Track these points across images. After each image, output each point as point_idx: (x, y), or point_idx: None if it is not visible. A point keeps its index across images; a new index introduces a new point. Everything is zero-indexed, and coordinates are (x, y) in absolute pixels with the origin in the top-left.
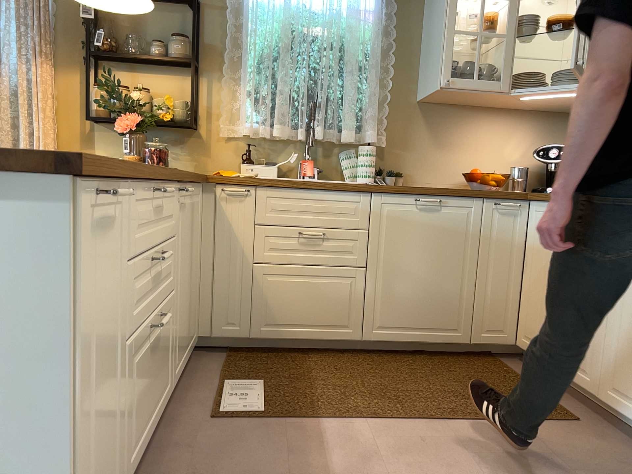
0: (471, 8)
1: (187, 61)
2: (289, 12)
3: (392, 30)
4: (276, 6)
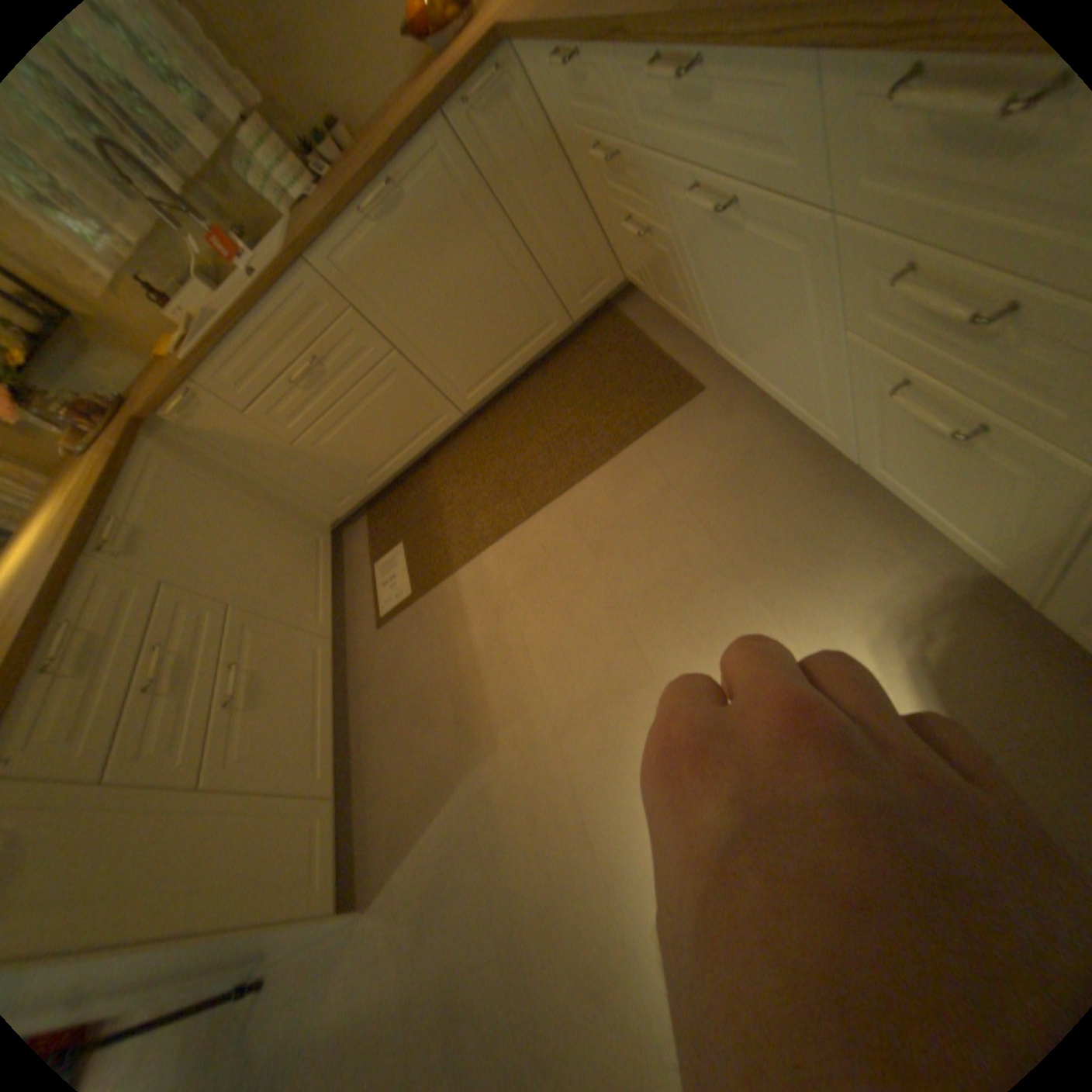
0: None
1: None
2: None
3: None
4: None
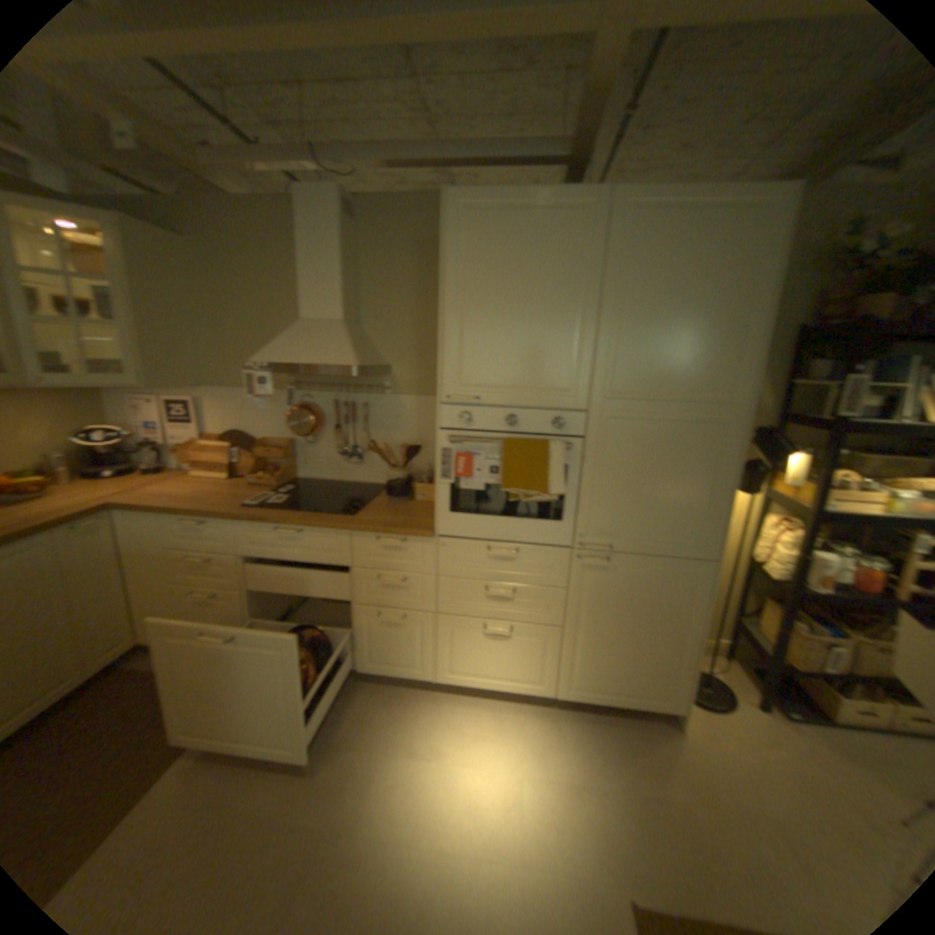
0: None
1: None
2: None
3: None
4: None
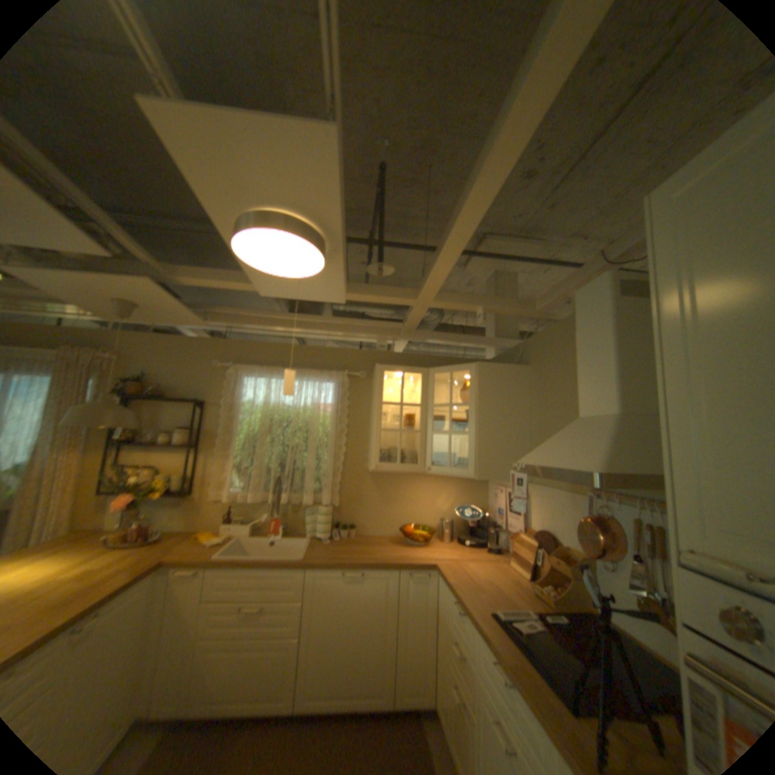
0: (402, 403)
1: (184, 447)
2: (268, 408)
3: (345, 418)
4: (261, 402)
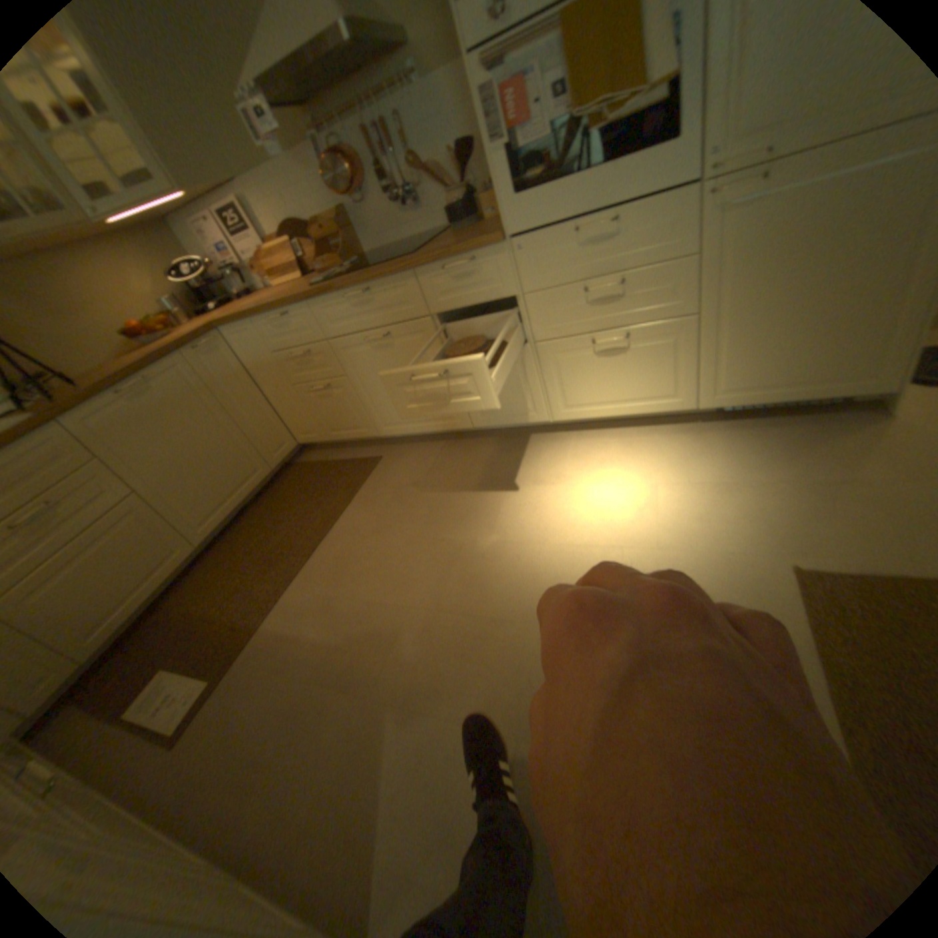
0: None
1: None
2: None
3: None
4: None
